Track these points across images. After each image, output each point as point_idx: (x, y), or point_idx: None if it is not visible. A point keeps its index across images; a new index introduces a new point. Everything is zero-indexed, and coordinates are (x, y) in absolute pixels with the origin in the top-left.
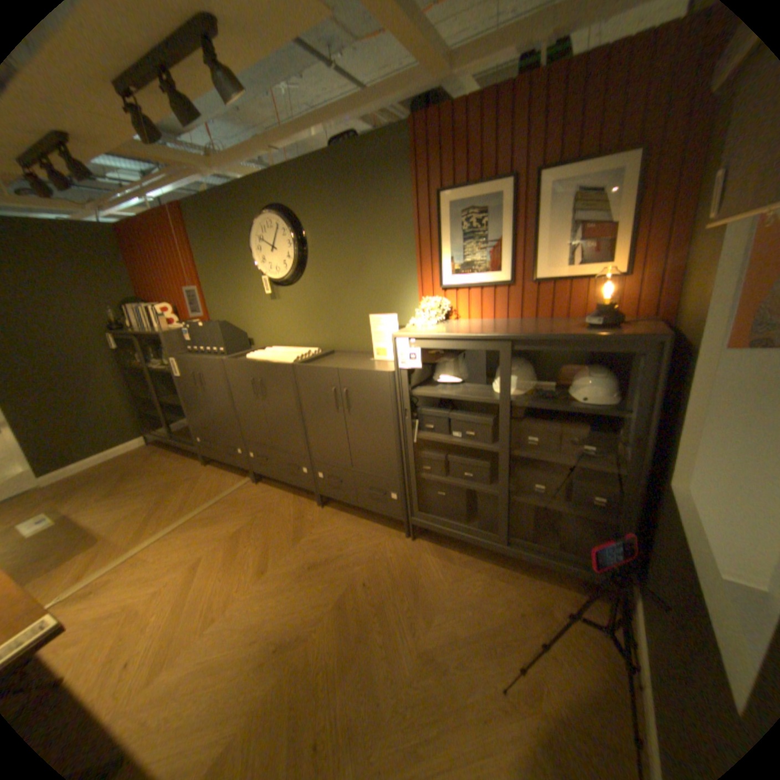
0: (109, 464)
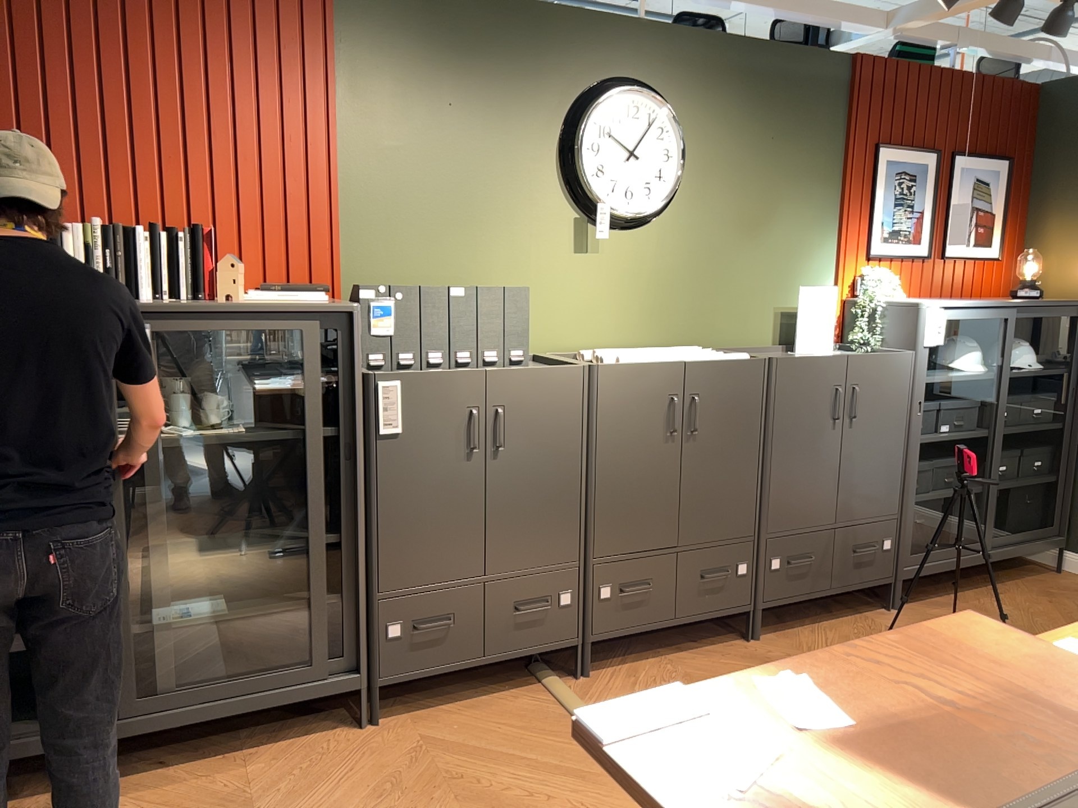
0: None
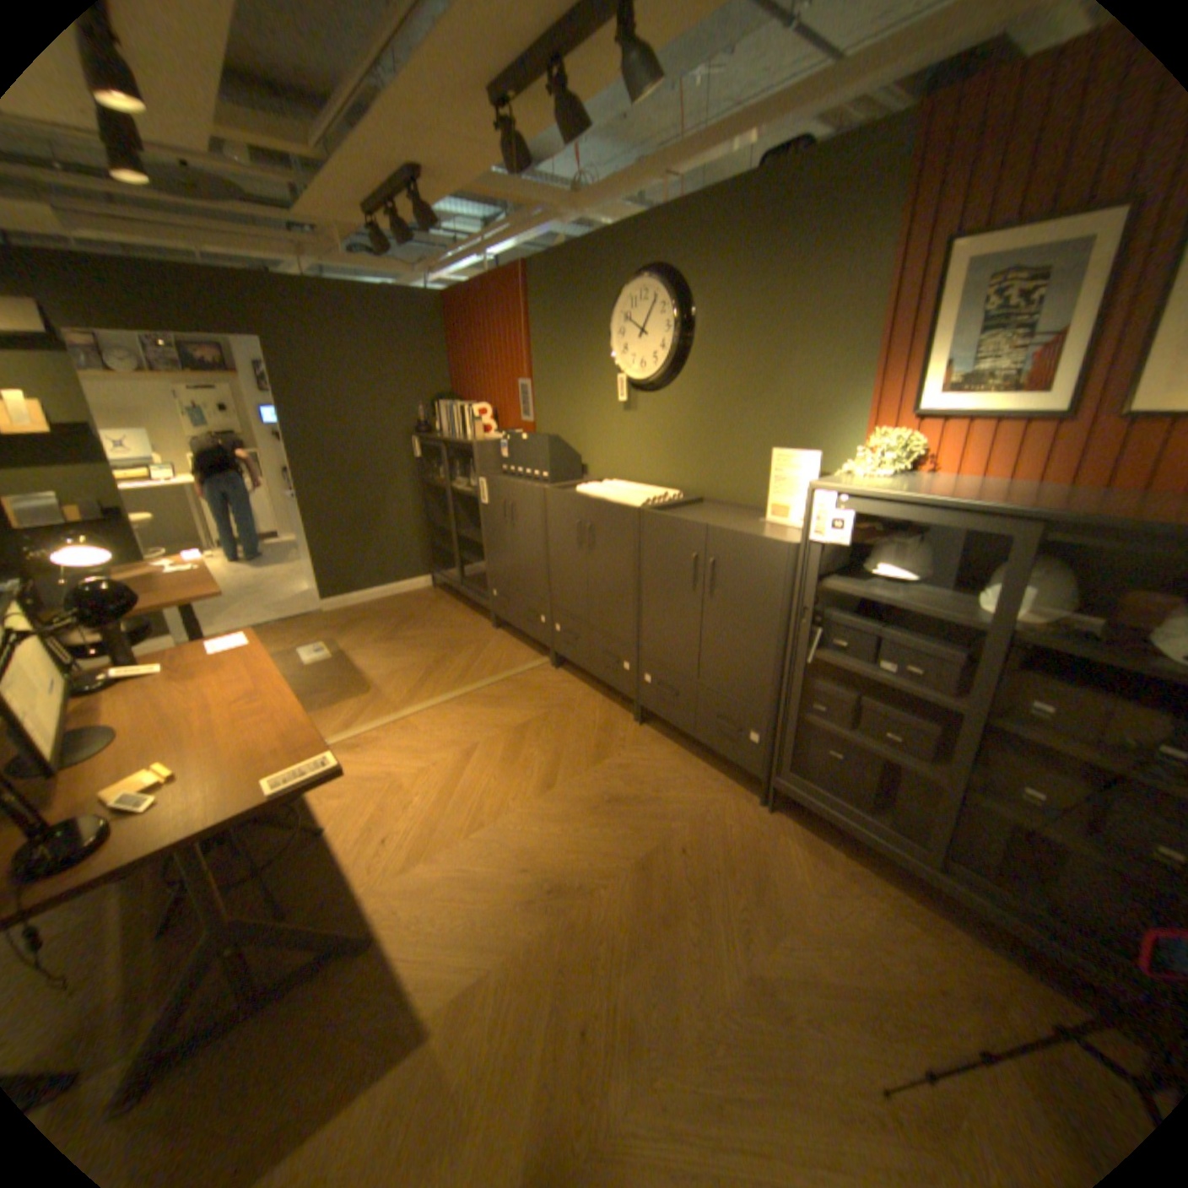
0: (391, 600)
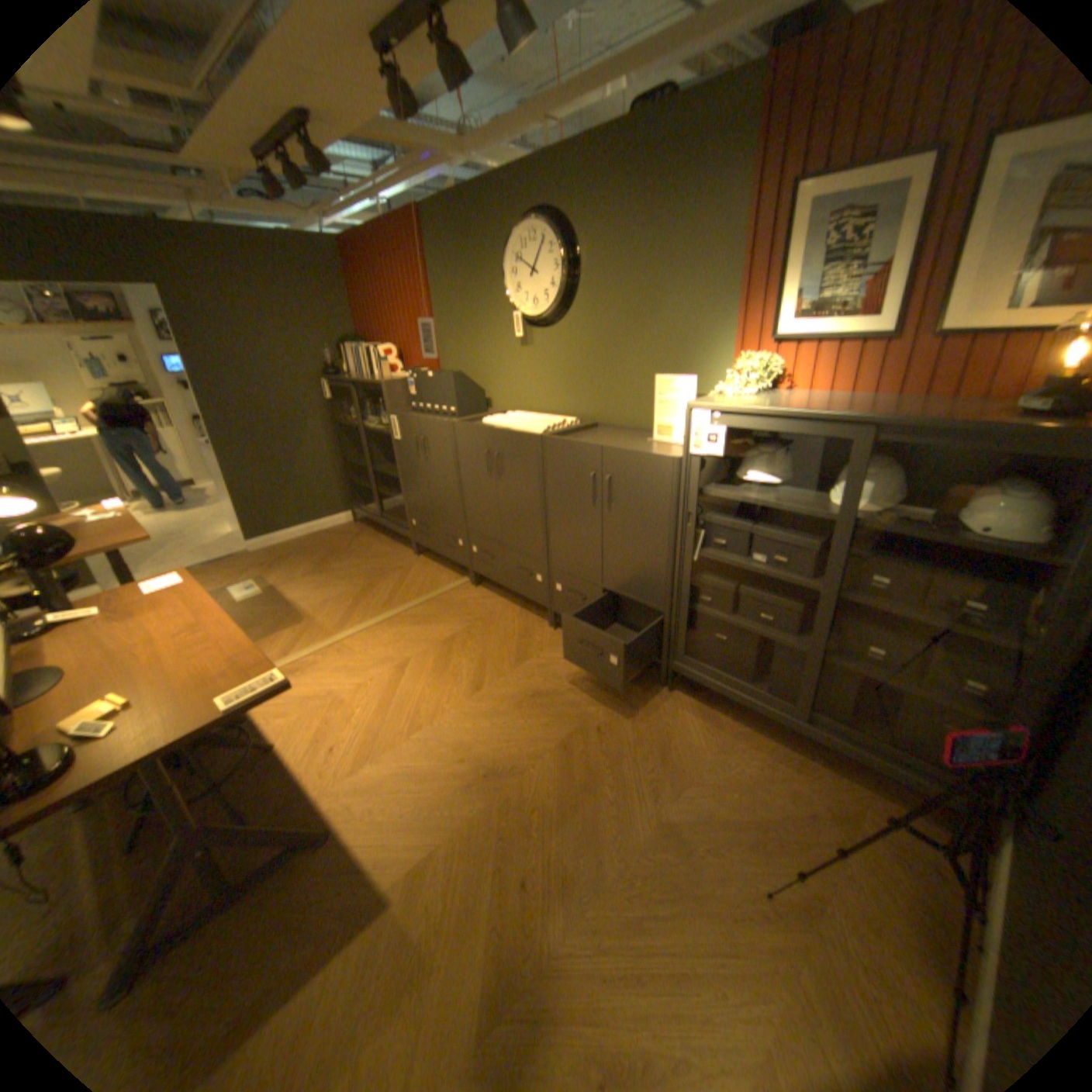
0: (315, 537)
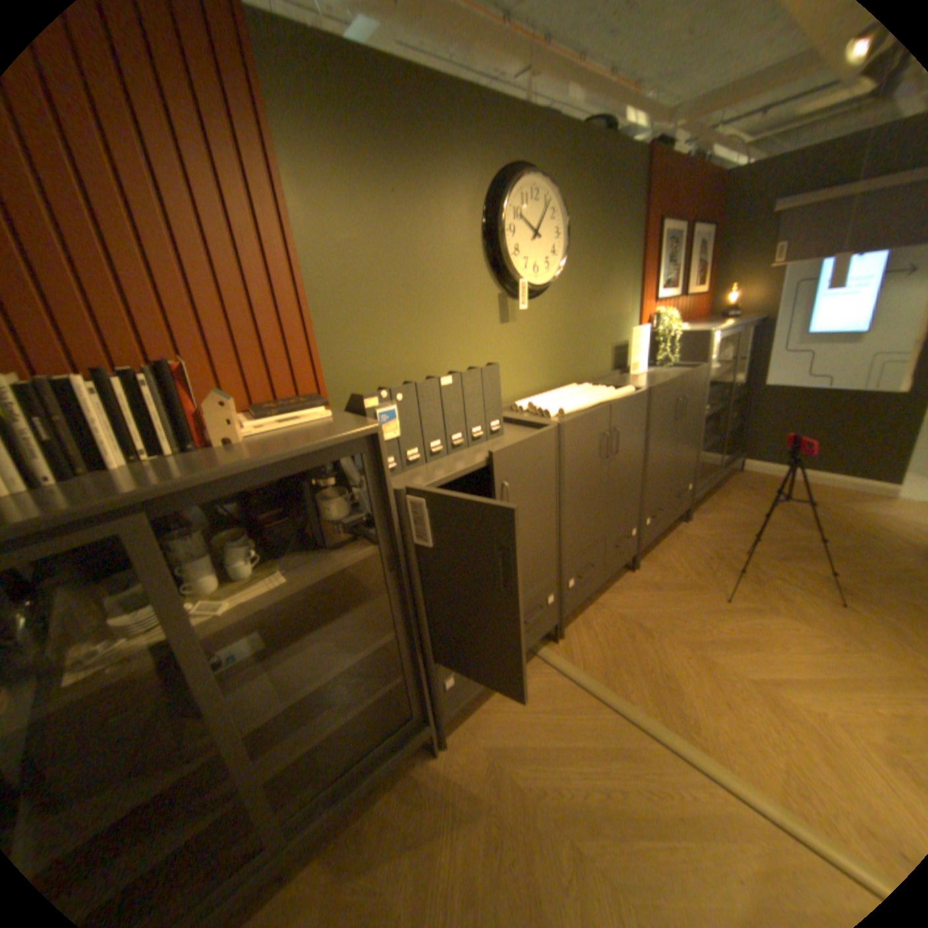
0: None
